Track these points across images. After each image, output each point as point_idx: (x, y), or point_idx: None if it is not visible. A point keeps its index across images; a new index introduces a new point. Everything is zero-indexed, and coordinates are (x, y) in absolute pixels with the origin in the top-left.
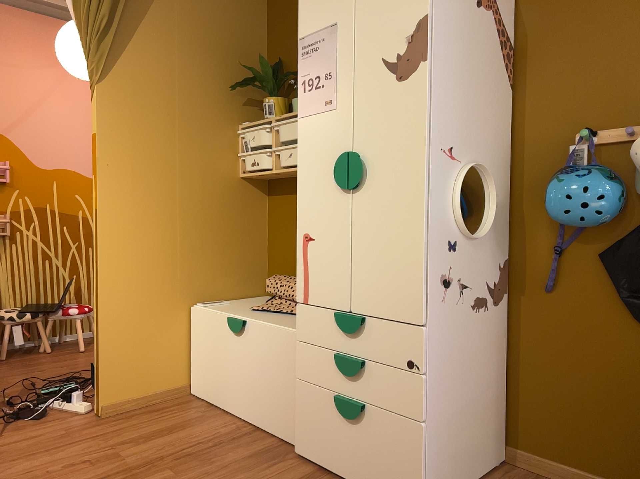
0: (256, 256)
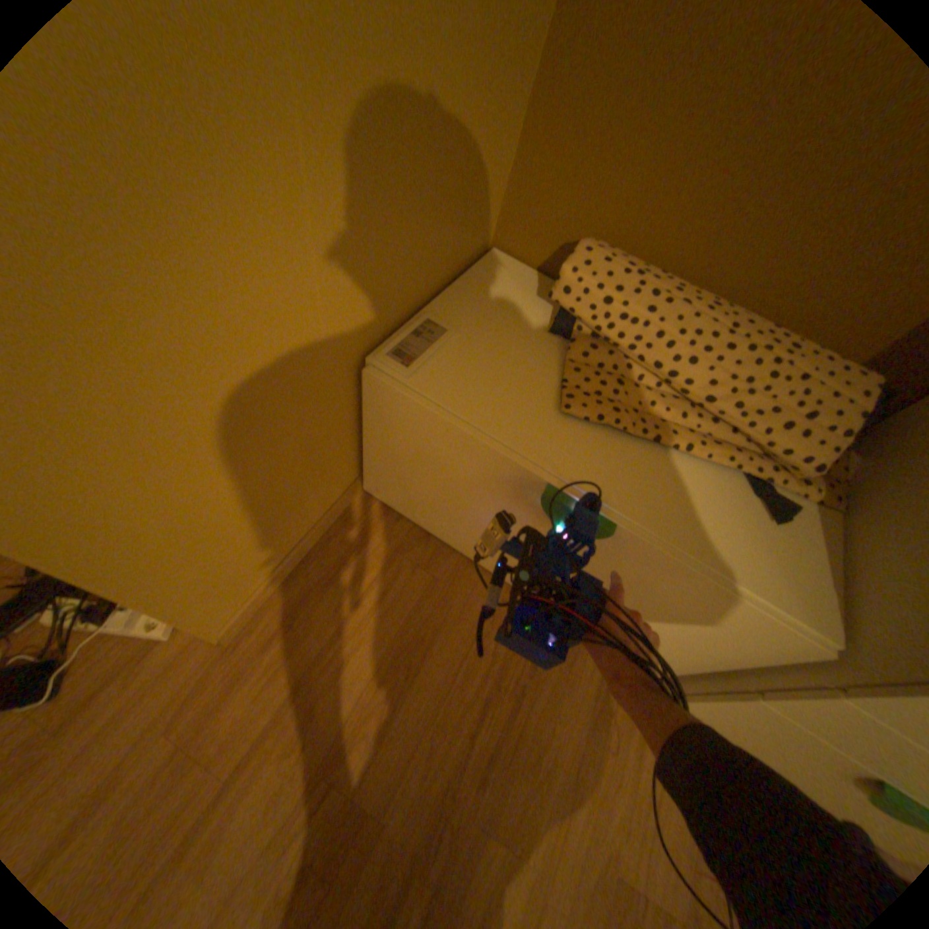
0: (511, 127)
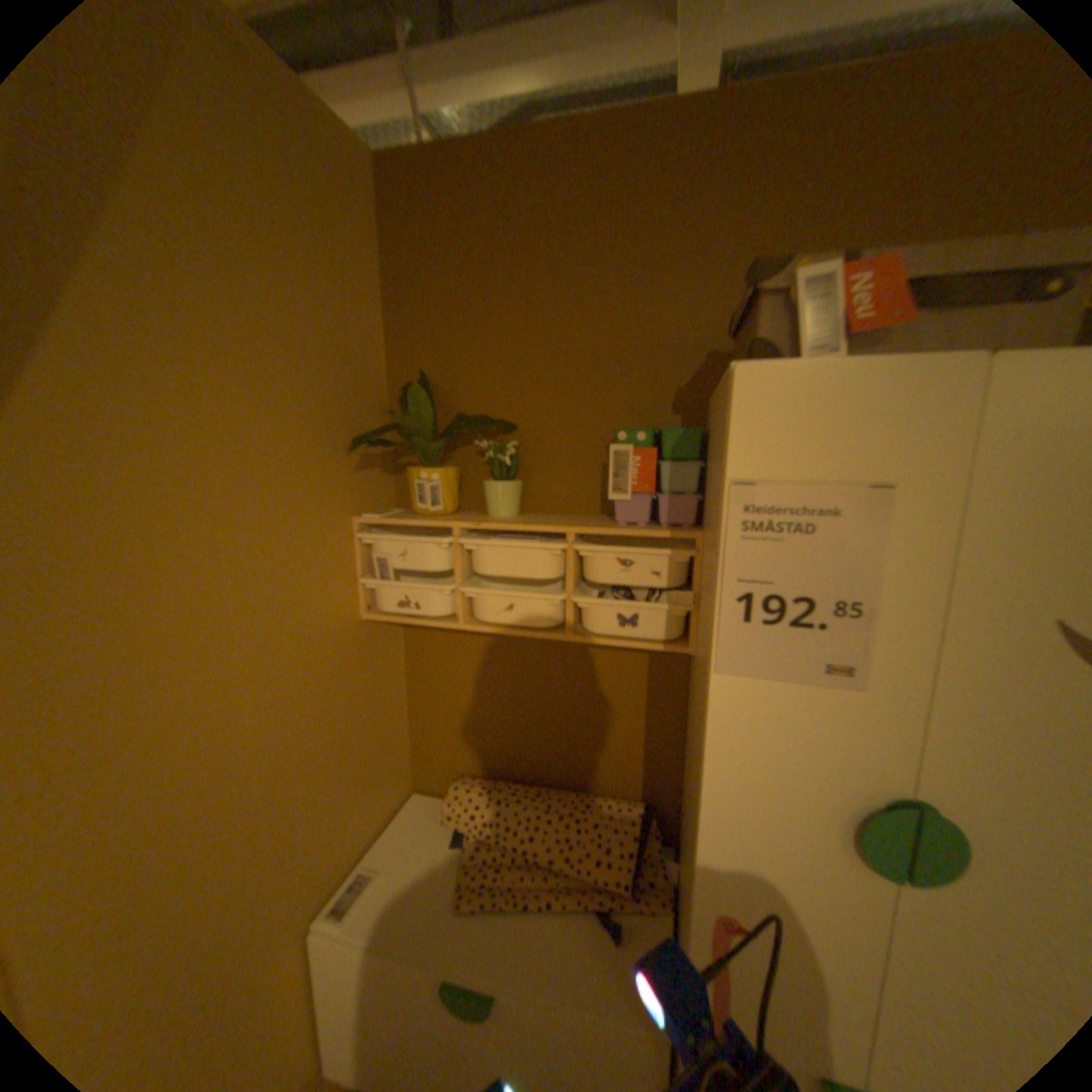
0: (399, 739)
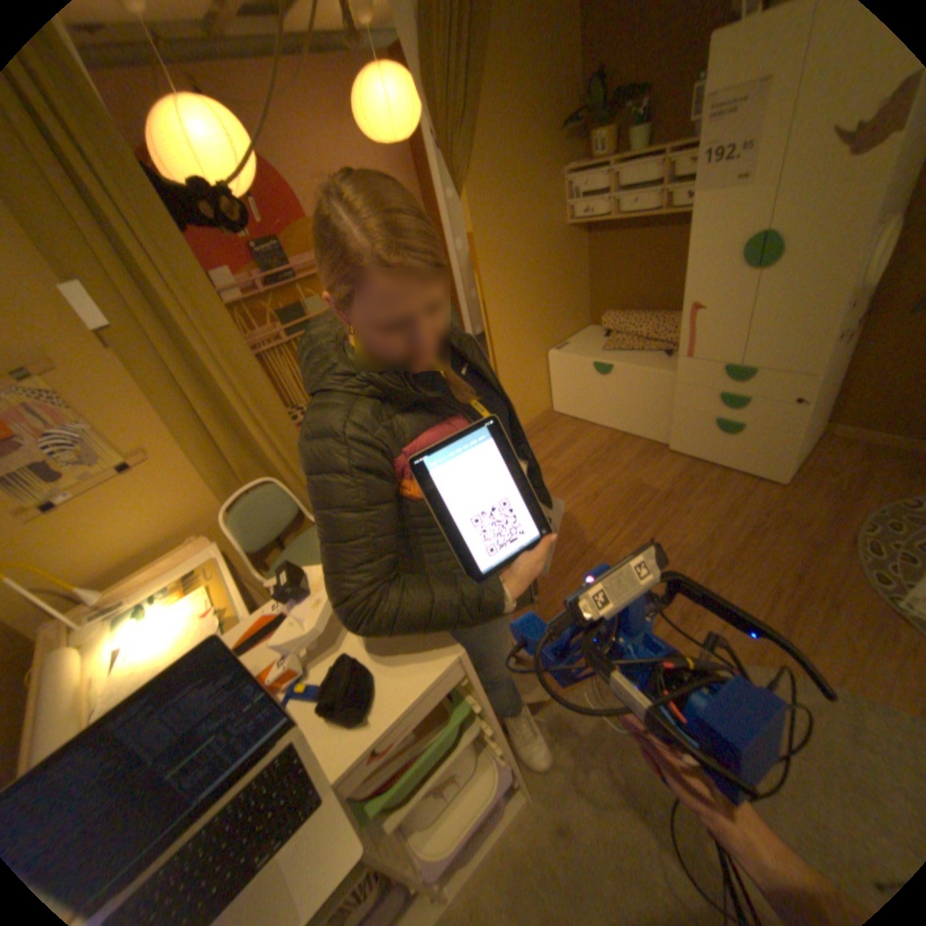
0: (582, 294)
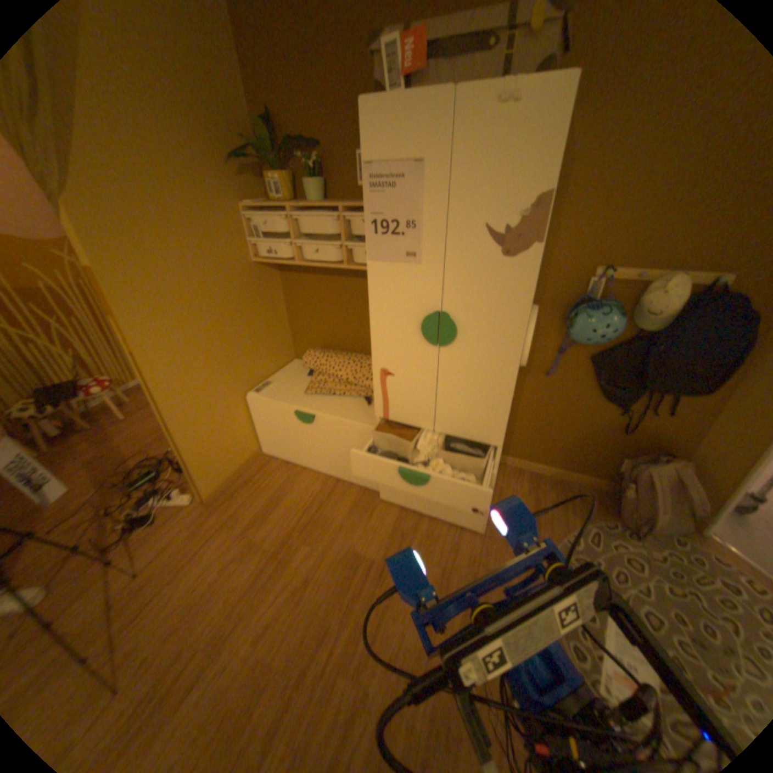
0: (282, 331)
